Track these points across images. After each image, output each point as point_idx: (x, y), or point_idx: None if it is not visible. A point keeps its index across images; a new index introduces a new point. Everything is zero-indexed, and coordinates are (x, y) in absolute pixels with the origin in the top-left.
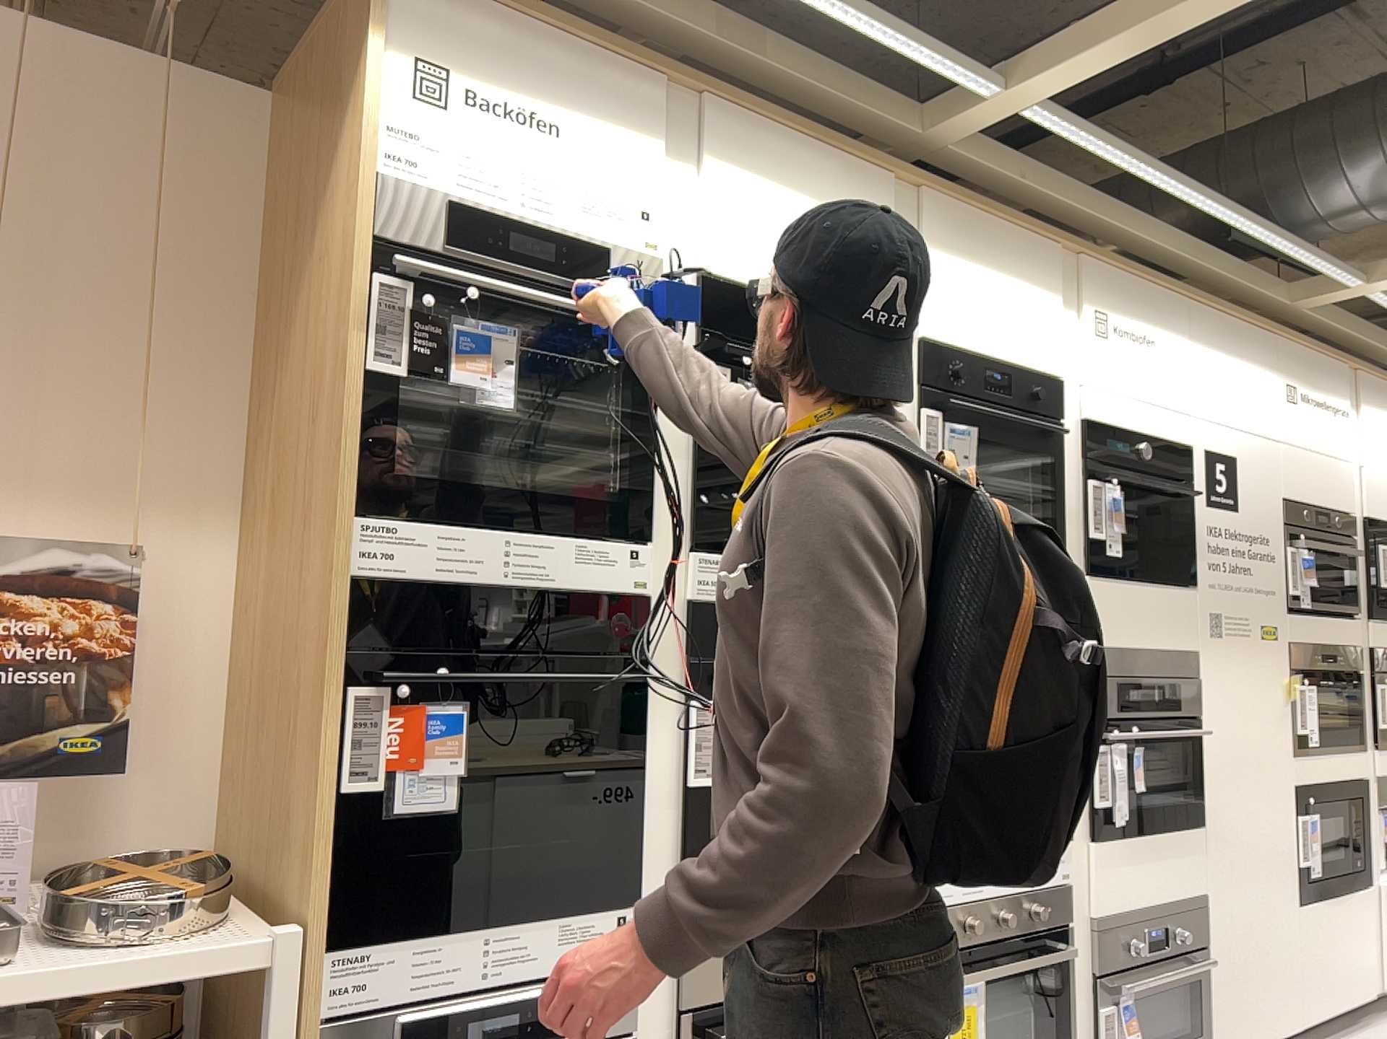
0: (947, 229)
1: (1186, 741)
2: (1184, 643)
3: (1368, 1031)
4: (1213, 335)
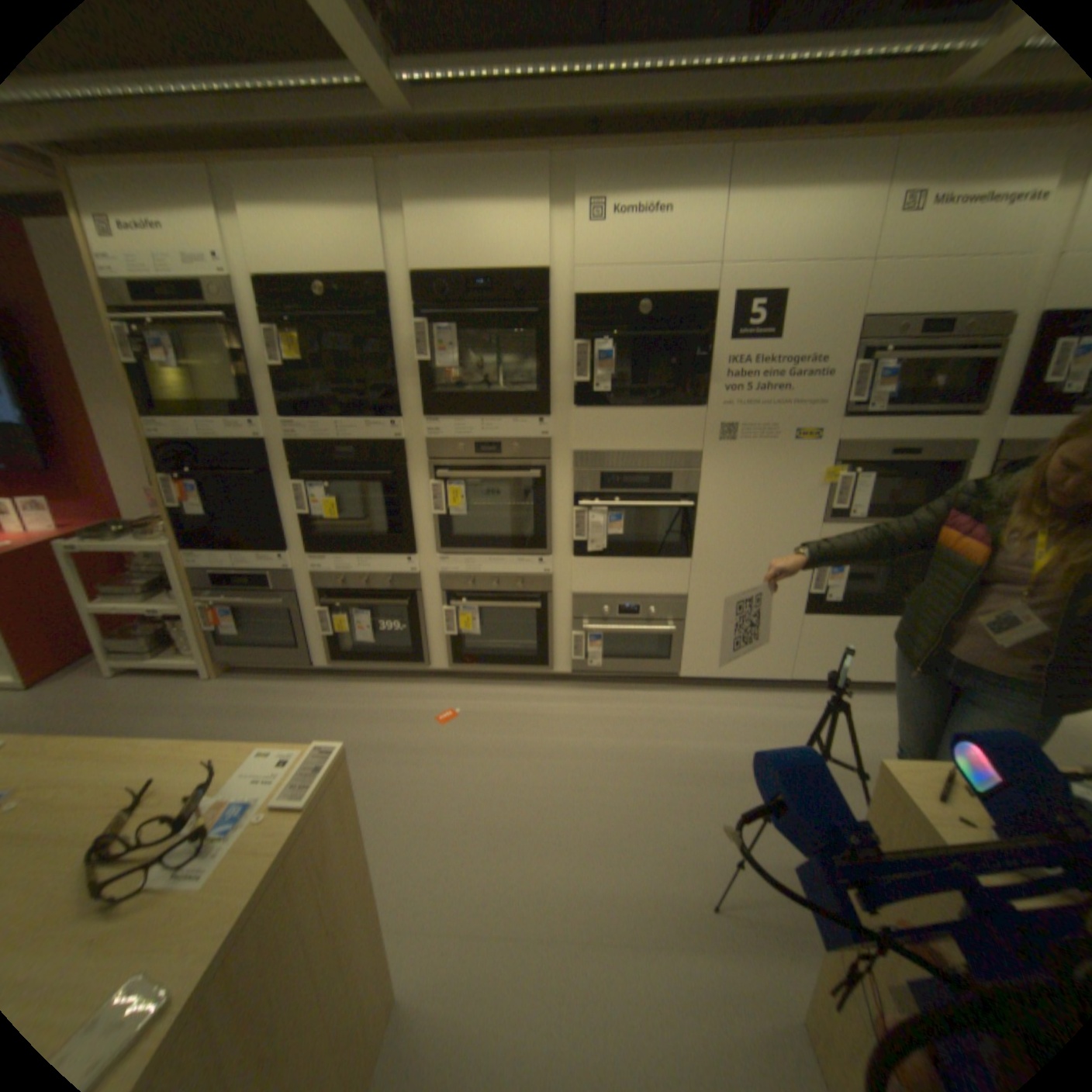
0: (421, 184)
1: (680, 510)
2: (684, 448)
3: (879, 698)
4: (777, 169)
